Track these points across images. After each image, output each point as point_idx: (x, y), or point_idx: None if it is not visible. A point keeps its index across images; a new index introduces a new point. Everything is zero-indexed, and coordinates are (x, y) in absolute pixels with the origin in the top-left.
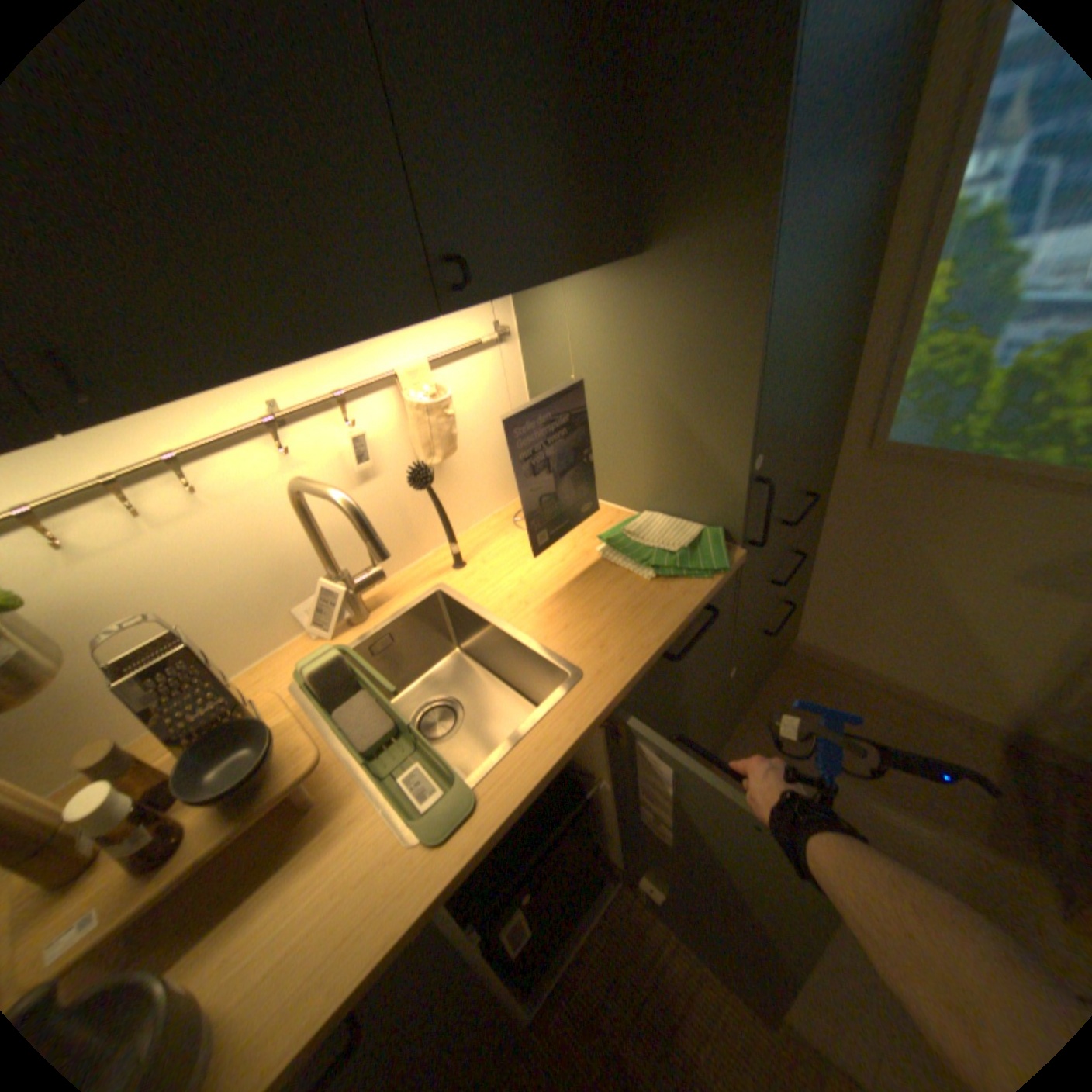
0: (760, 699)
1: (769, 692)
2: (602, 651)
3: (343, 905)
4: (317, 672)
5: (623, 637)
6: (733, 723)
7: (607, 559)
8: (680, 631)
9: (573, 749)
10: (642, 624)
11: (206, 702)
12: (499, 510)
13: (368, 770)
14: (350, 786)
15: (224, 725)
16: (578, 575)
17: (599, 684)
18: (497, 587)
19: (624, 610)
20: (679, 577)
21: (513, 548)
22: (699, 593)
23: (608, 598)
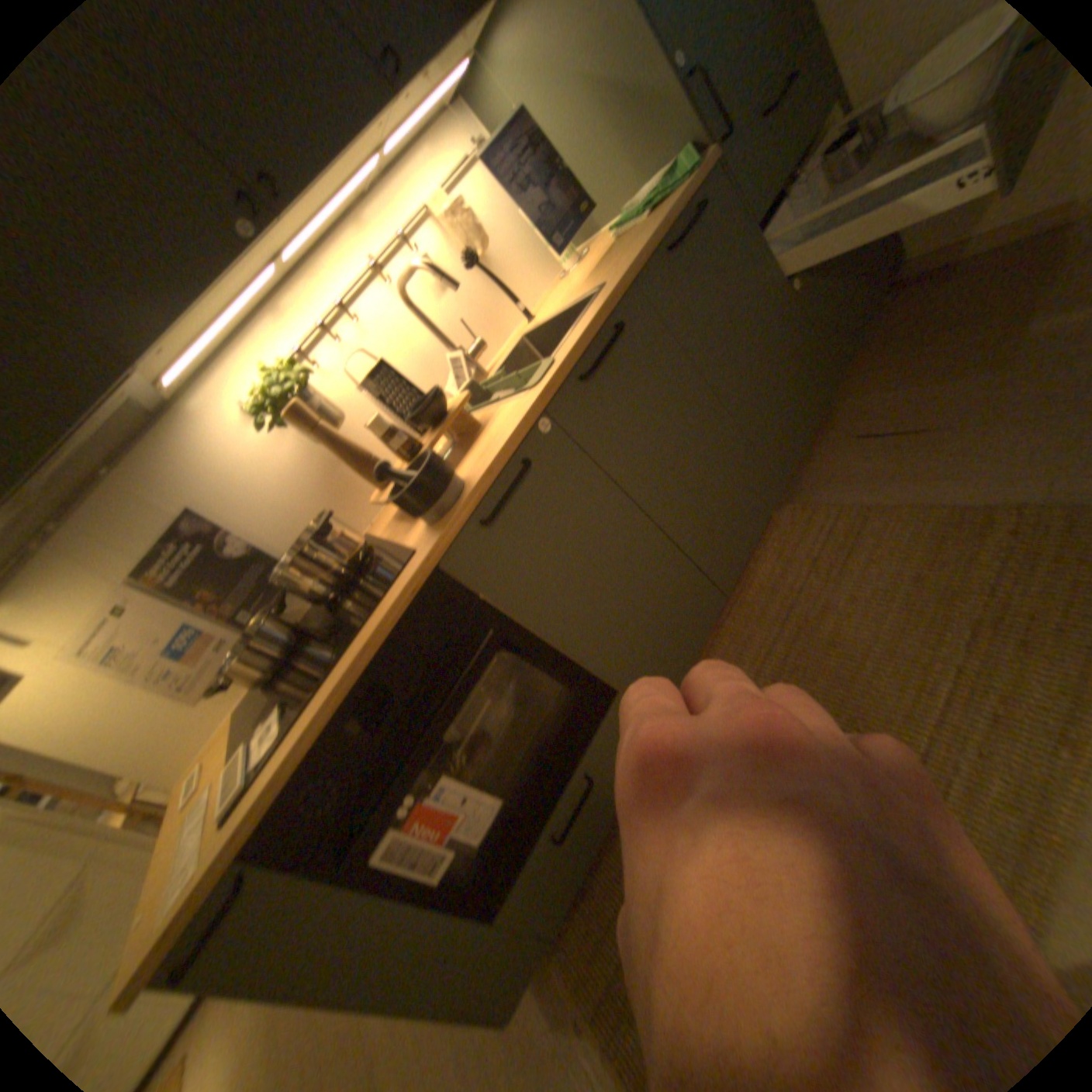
0: (883, 329)
1: (892, 319)
2: (616, 263)
3: (502, 422)
4: (462, 385)
5: (629, 248)
6: (859, 361)
7: (619, 232)
8: (670, 217)
9: (605, 308)
10: (642, 233)
11: (405, 387)
12: (550, 281)
13: (501, 394)
14: (495, 405)
15: (419, 397)
16: (601, 255)
17: (616, 274)
18: (554, 304)
19: (630, 239)
20: (667, 195)
21: (561, 284)
22: (683, 192)
23: (620, 245)
